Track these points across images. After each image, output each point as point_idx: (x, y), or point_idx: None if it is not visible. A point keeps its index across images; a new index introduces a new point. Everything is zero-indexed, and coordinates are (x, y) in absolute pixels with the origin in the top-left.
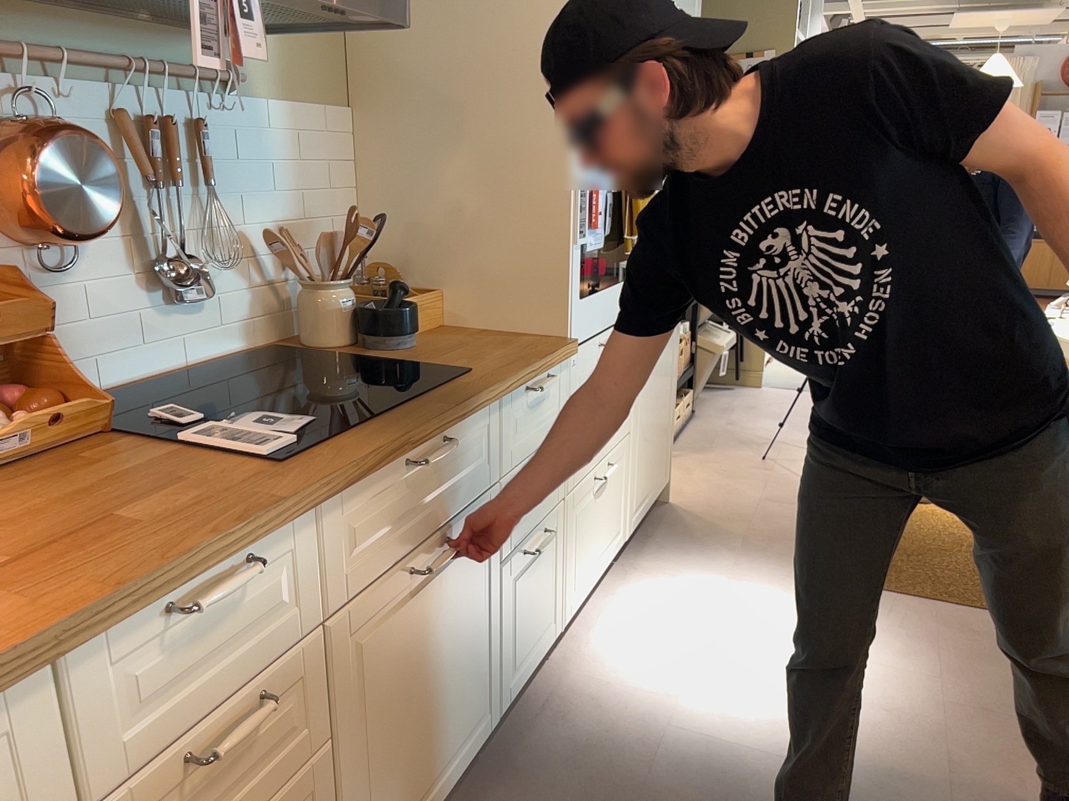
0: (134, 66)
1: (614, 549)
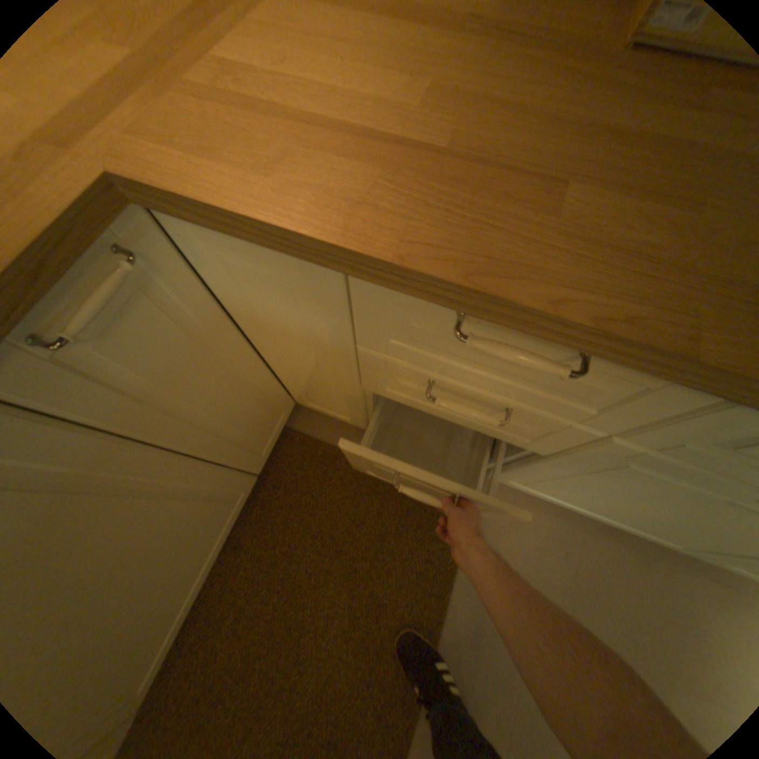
0: None
1: None
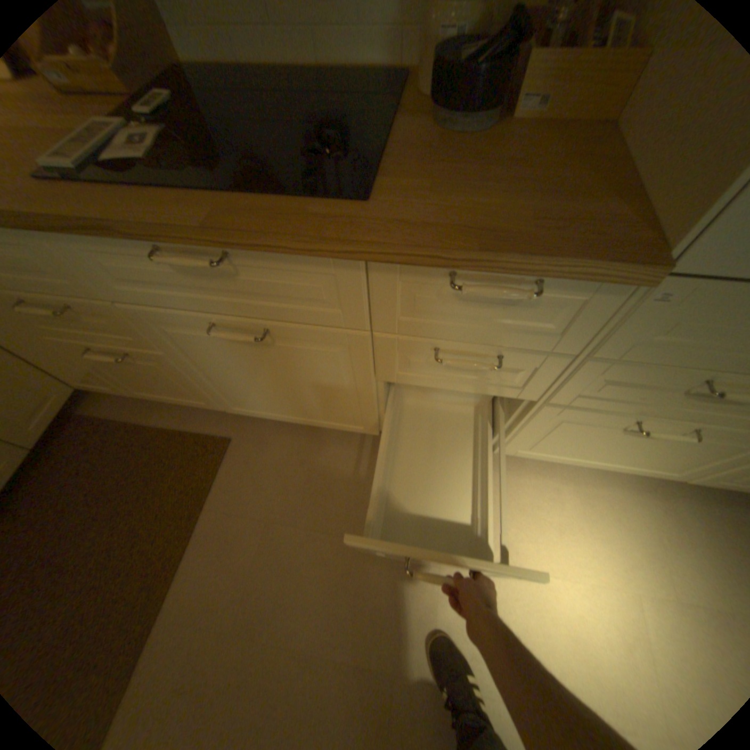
0: None
1: (648, 473)
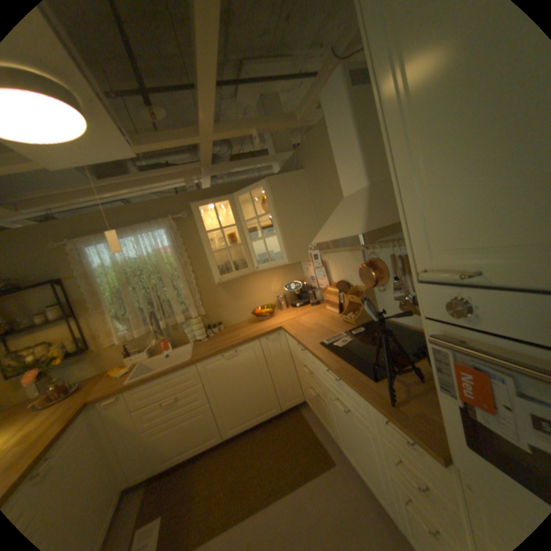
0: (392, 243)
1: None
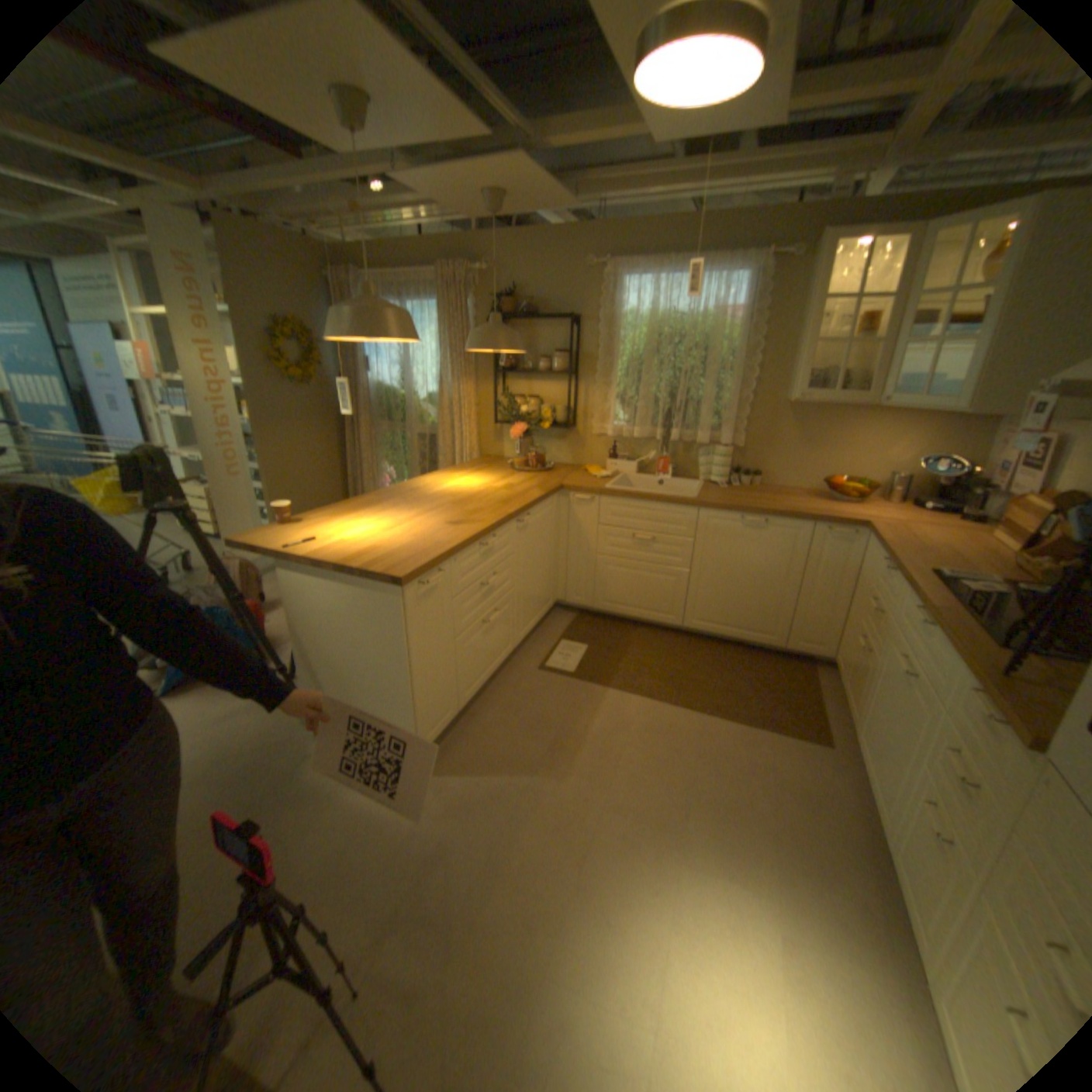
0: None
1: None
